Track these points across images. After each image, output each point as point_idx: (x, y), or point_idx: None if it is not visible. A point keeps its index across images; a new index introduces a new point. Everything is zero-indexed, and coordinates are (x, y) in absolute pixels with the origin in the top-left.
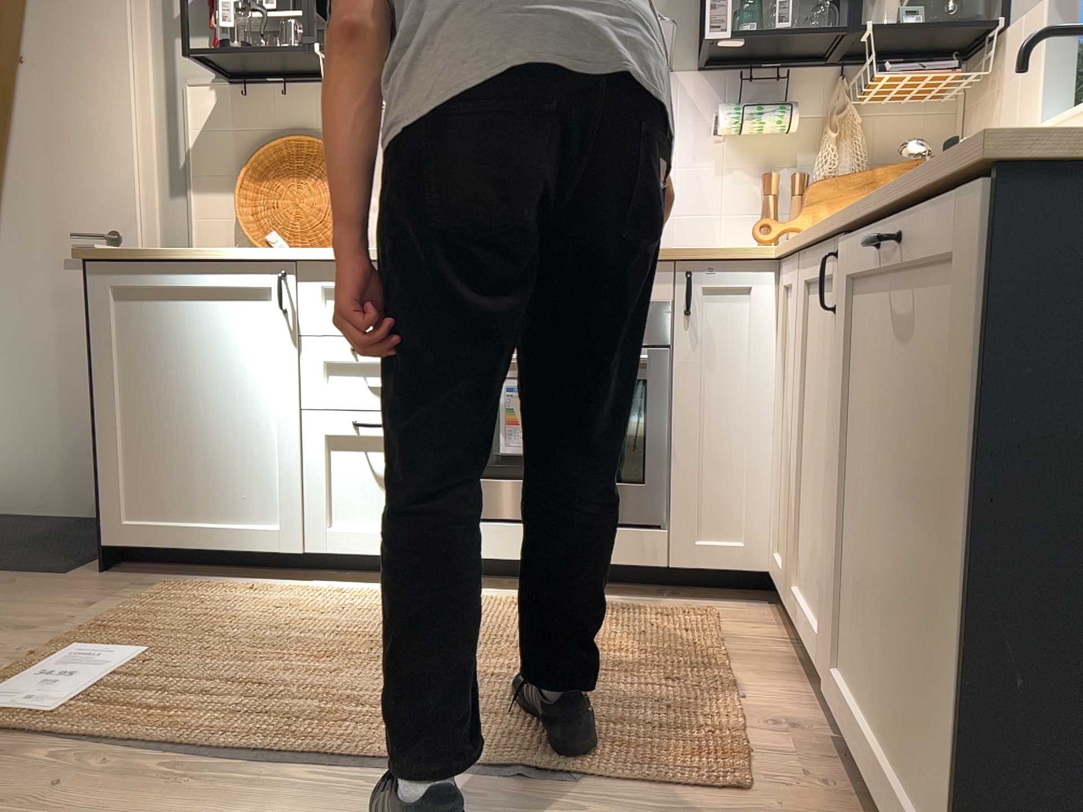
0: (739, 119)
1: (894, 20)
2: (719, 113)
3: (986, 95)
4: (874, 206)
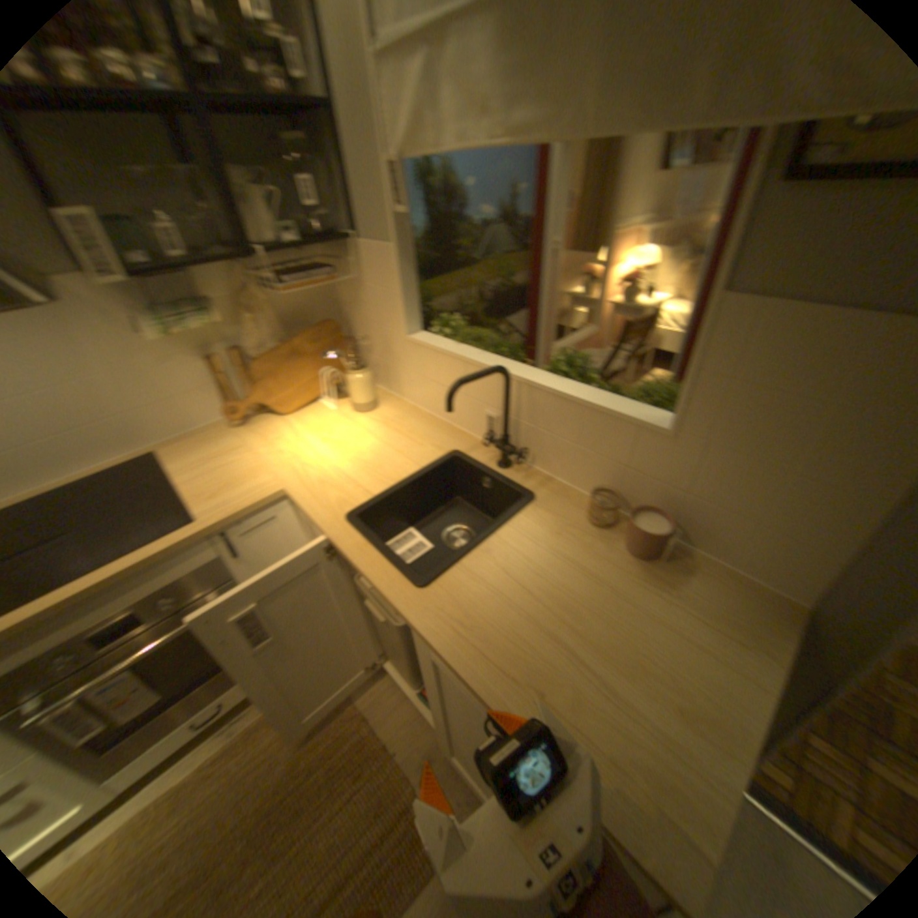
0: (159, 327)
1: (271, 231)
2: (129, 316)
3: (348, 277)
4: (457, 671)
